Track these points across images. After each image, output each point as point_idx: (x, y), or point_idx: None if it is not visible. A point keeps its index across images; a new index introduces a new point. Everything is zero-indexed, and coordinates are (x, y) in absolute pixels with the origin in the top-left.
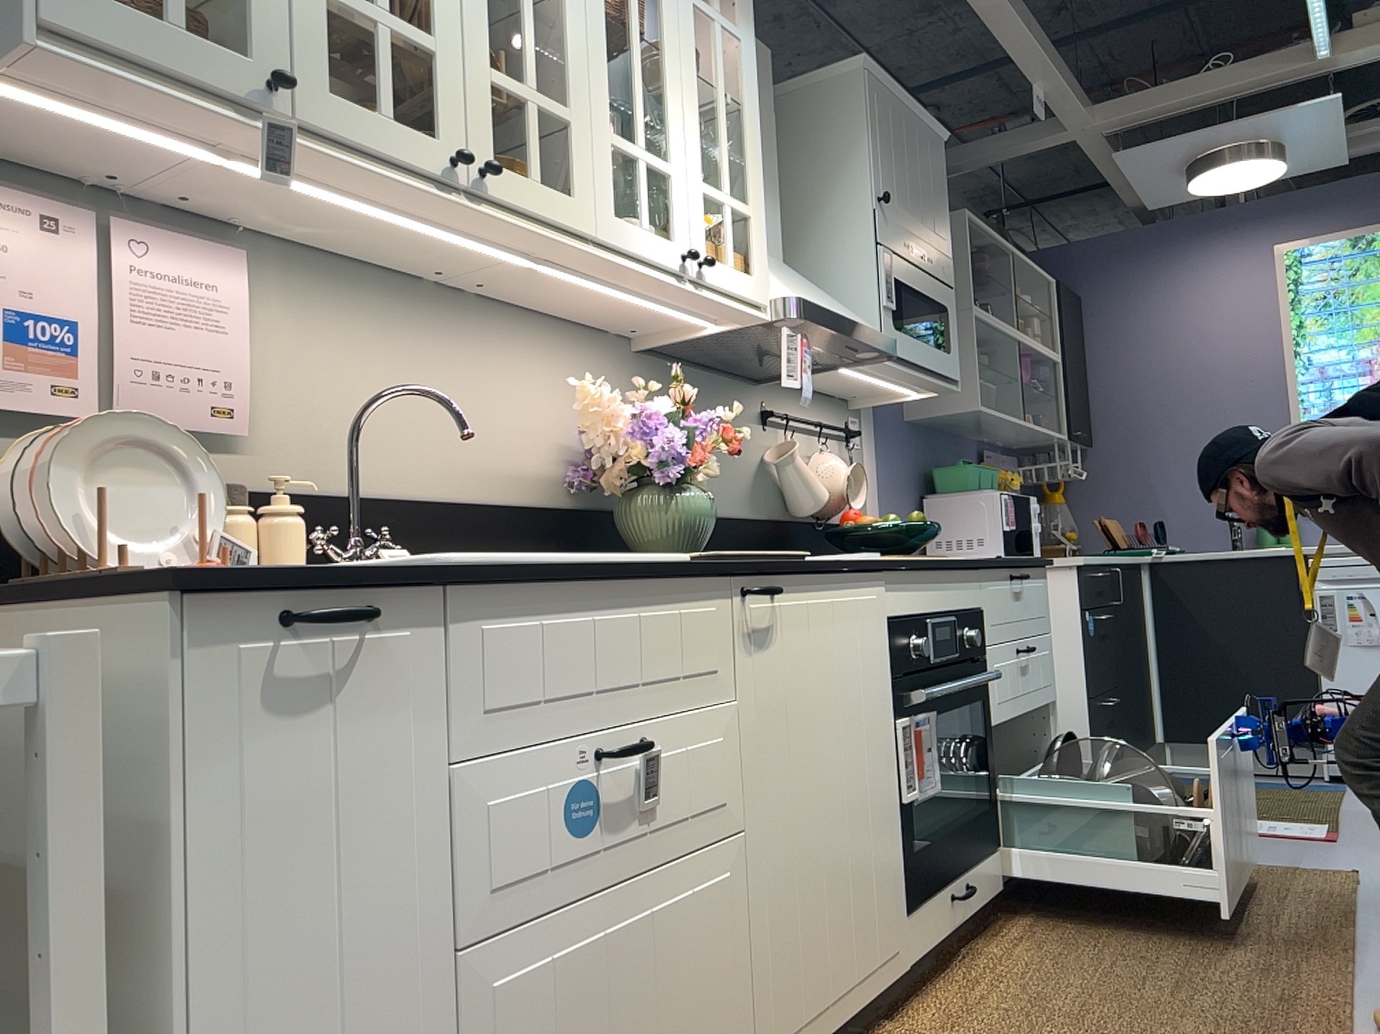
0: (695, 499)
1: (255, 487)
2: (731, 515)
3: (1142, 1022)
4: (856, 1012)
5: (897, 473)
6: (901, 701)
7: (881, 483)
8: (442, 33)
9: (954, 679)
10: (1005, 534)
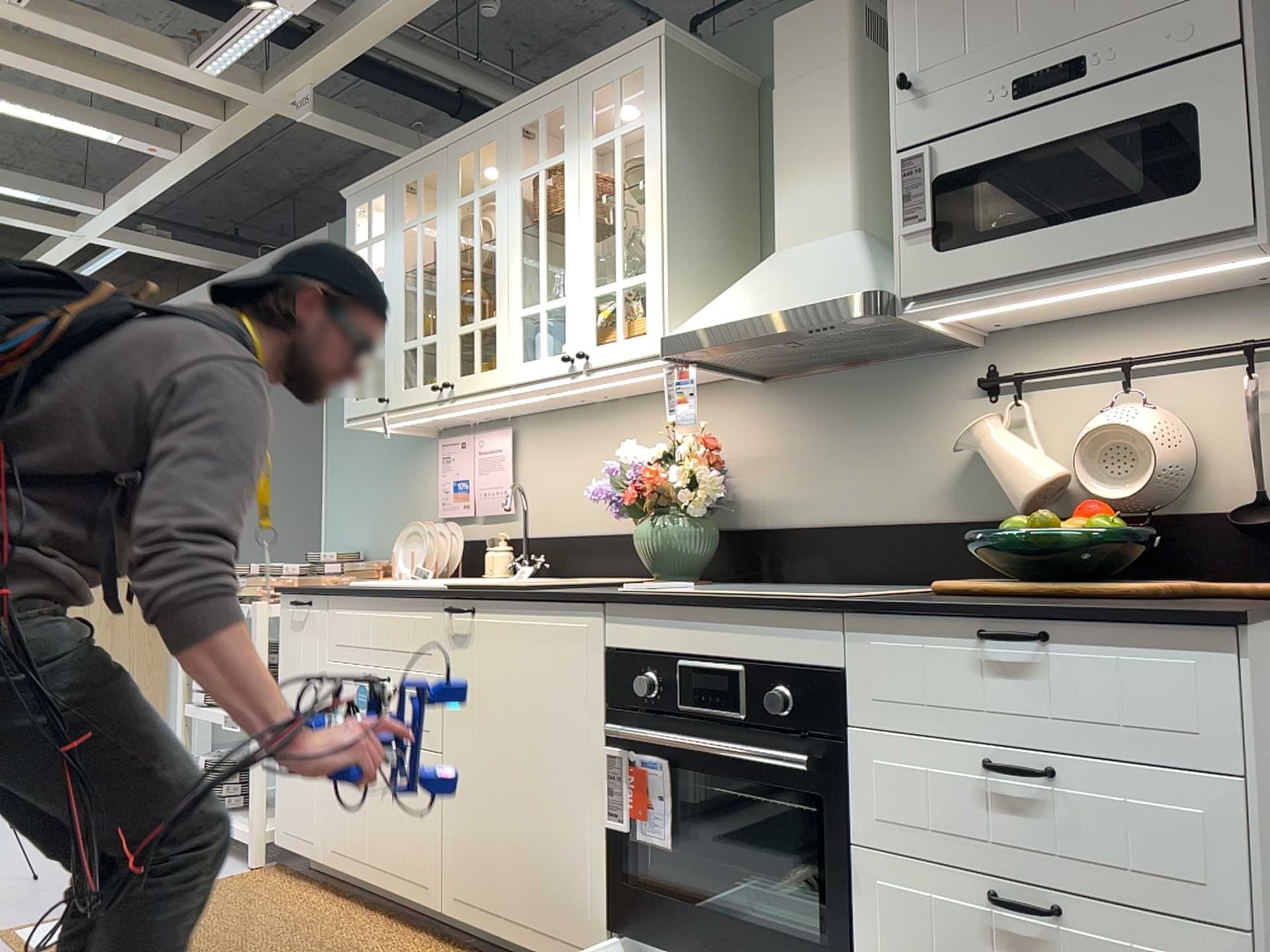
0: (667, 527)
1: (520, 536)
2: (898, 521)
3: None
4: (531, 951)
5: None
6: (615, 730)
7: None
8: (438, 327)
9: (736, 742)
10: None
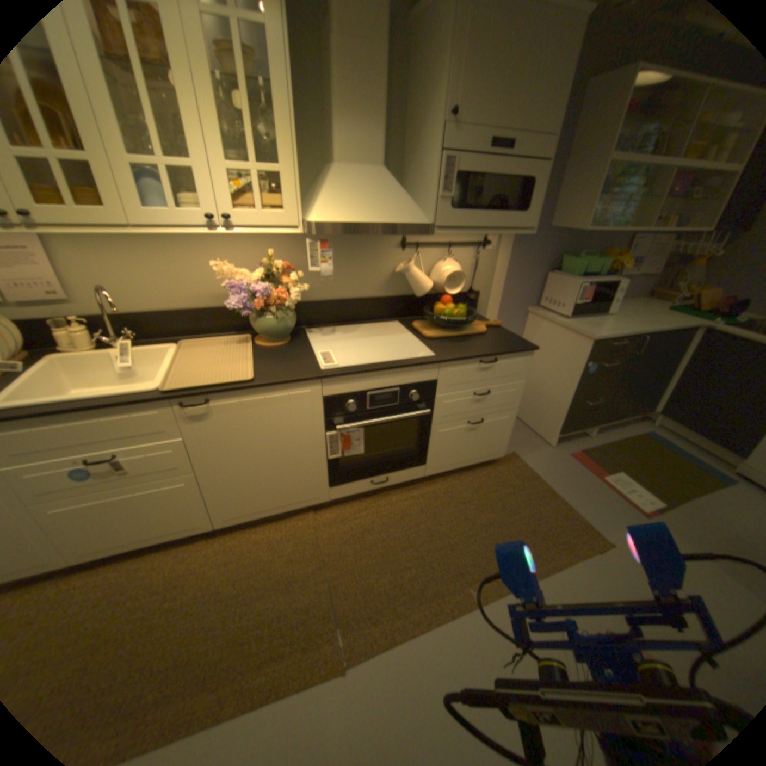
0: (279, 317)
1: (83, 315)
2: (365, 298)
3: (375, 568)
4: (285, 513)
5: (526, 259)
6: (332, 426)
7: (507, 267)
8: None
9: (392, 413)
10: (576, 305)
